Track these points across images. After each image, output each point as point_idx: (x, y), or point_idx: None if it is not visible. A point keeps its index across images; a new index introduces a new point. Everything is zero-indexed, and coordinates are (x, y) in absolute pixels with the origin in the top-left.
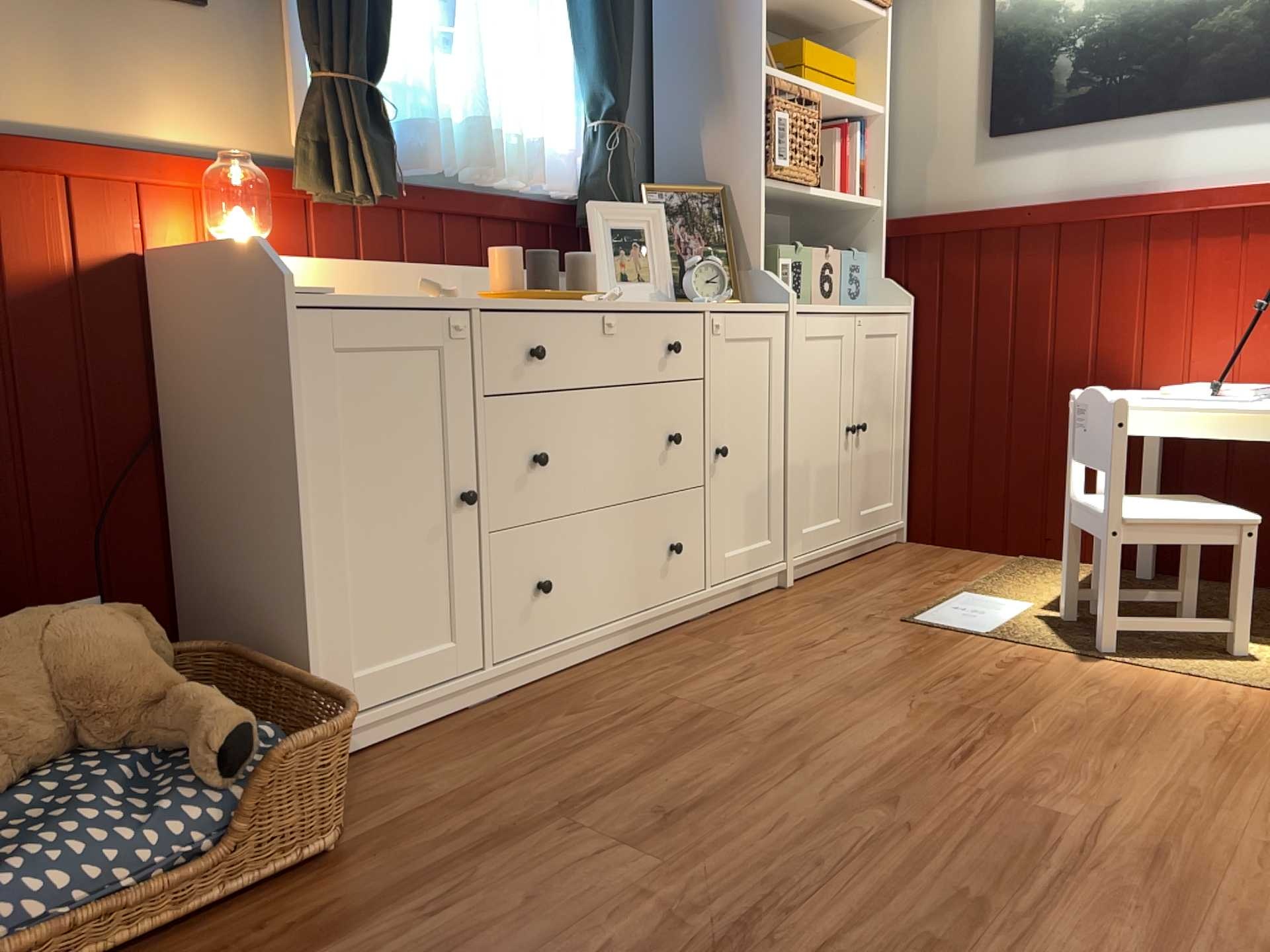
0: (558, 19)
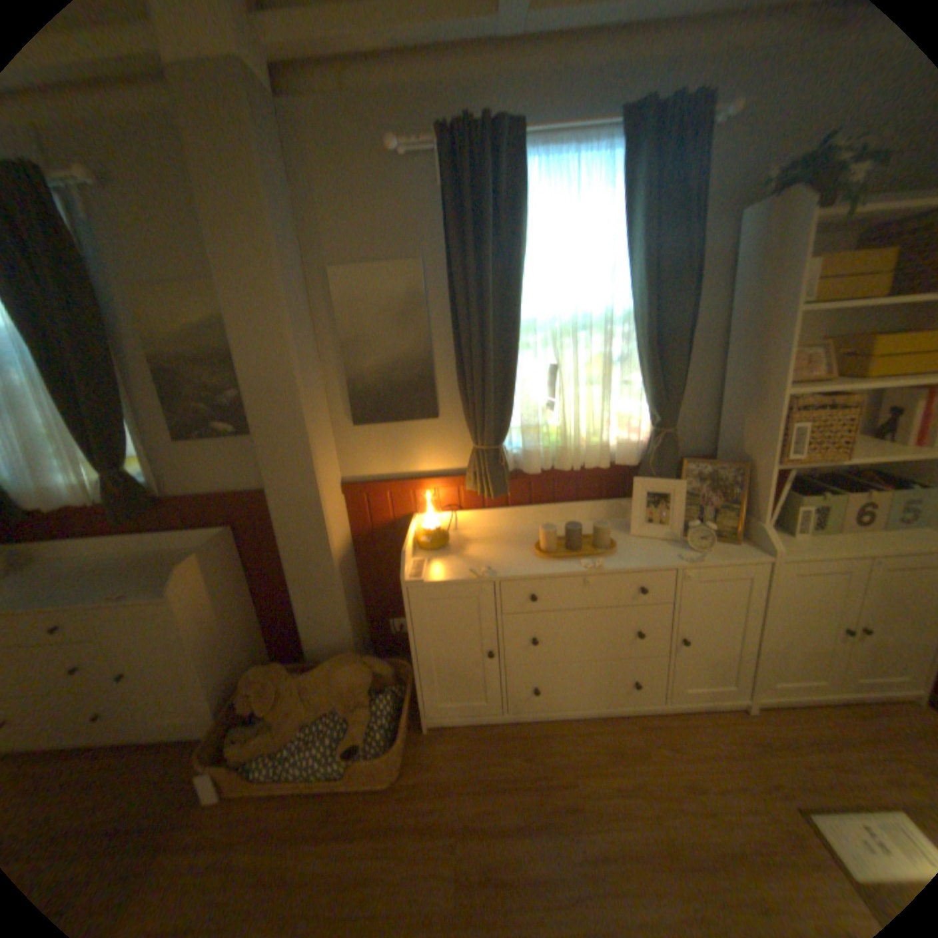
0: (633, 369)
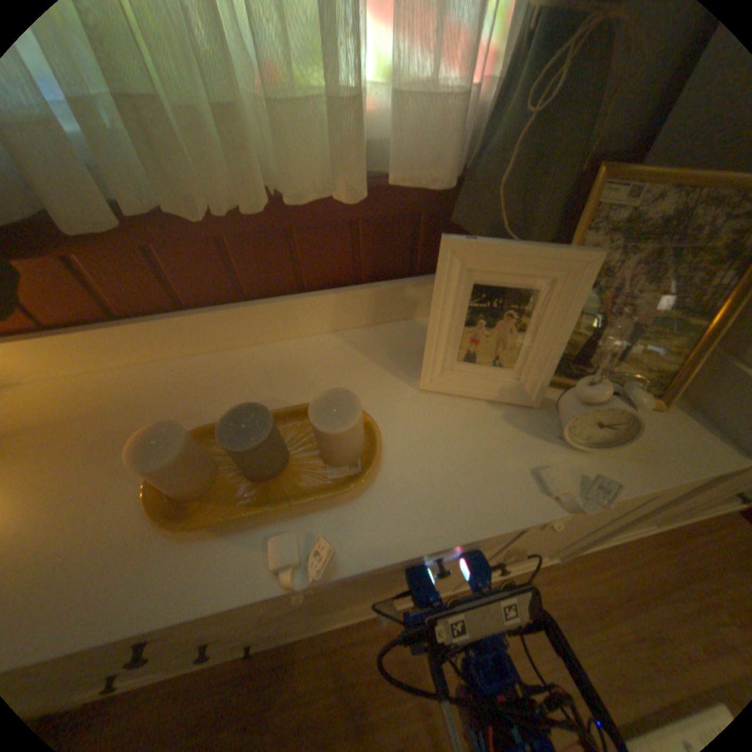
0: None
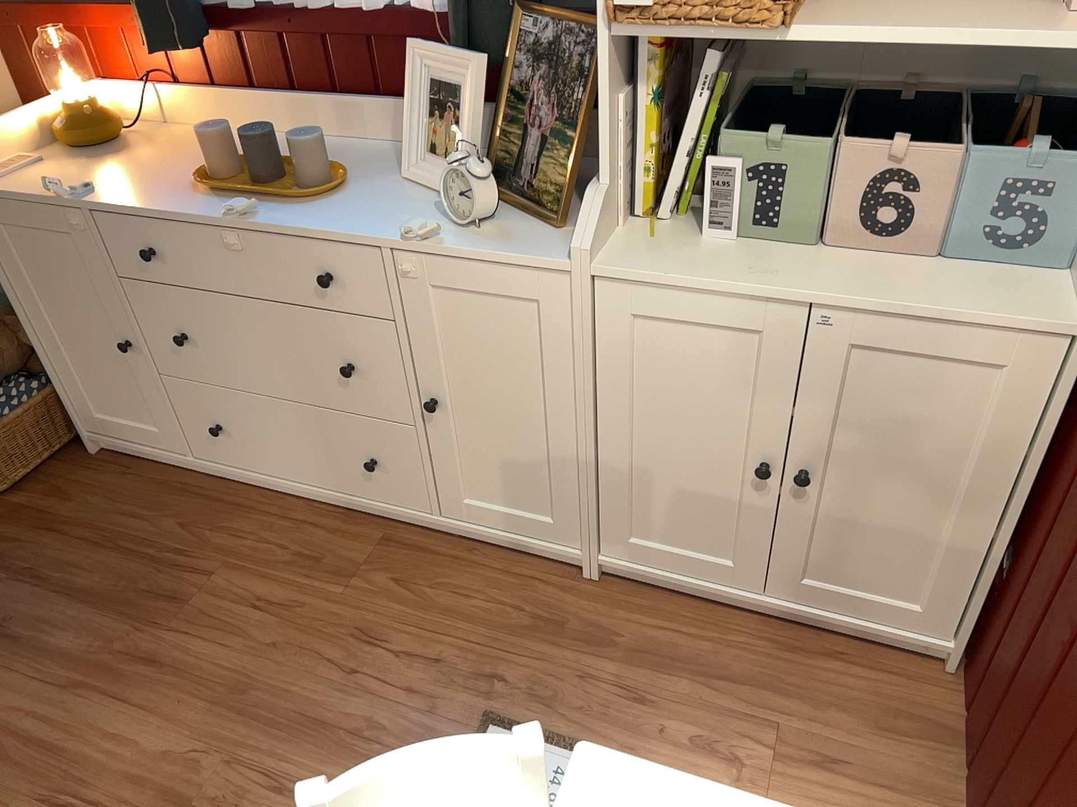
0: None
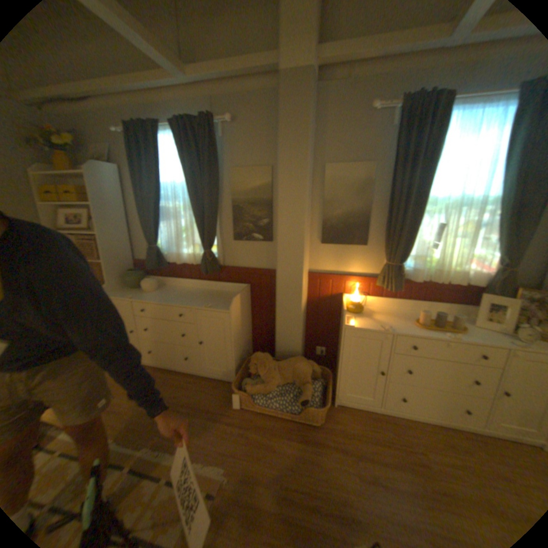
0: (493, 231)
